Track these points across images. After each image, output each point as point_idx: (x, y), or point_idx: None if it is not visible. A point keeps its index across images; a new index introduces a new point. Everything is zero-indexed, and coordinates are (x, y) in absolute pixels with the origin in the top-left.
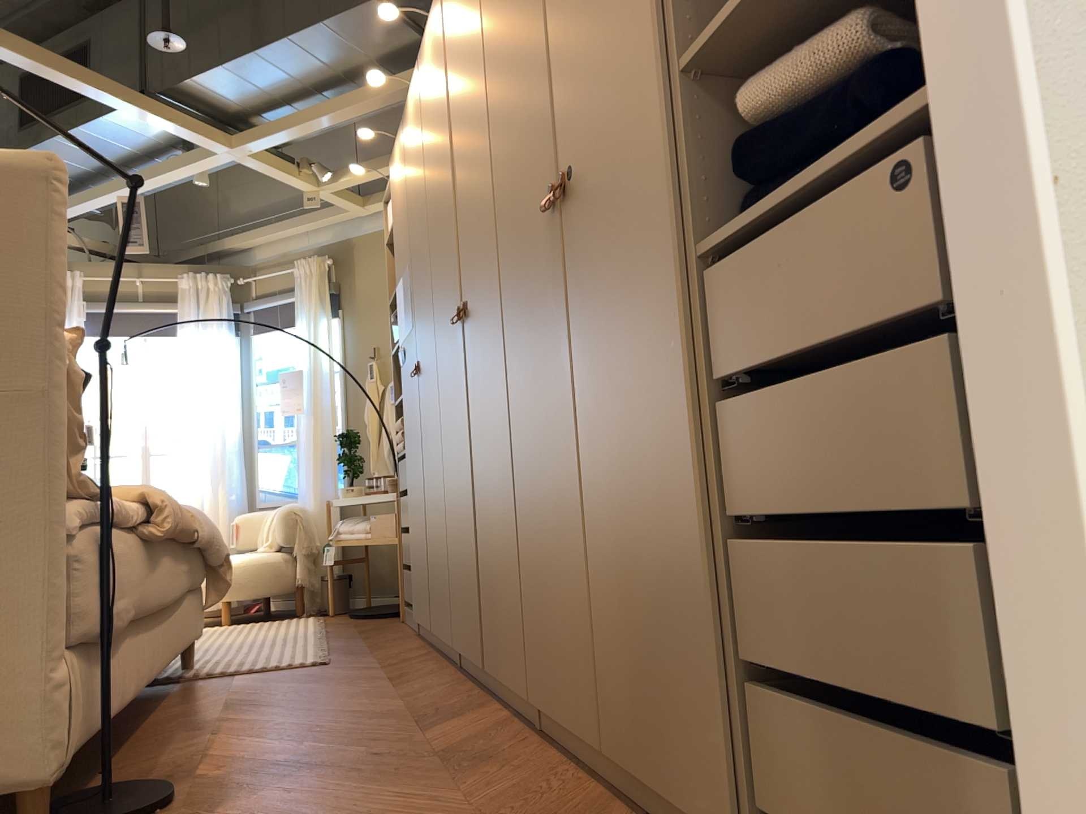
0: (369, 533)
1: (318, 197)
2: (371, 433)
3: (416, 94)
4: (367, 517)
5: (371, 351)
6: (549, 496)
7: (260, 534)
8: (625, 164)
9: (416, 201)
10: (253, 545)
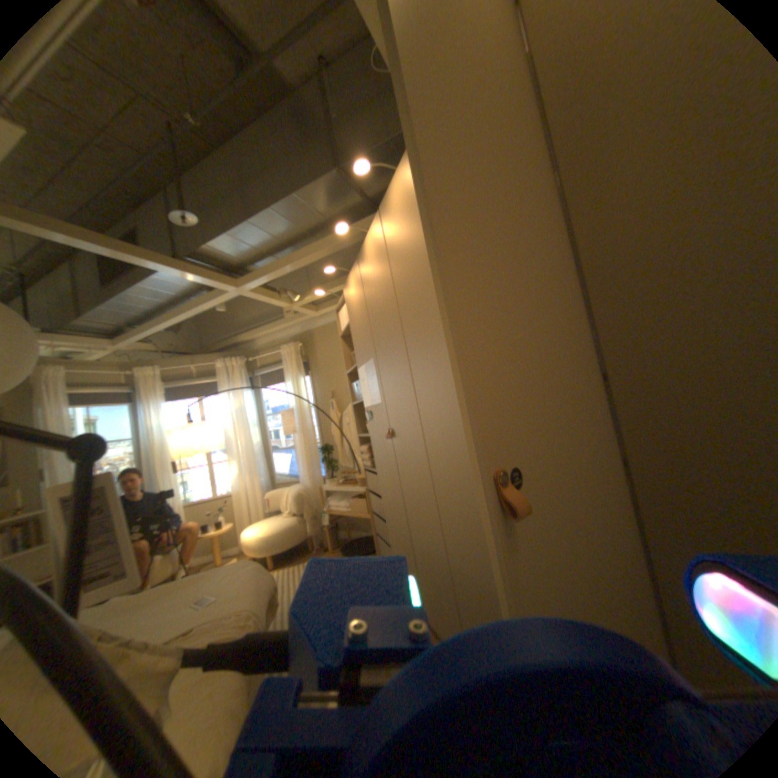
0: (348, 507)
1: (290, 309)
2: (336, 440)
3: (373, 237)
4: (342, 493)
5: (329, 393)
6: None
7: (279, 502)
8: None
9: (379, 317)
10: (276, 509)
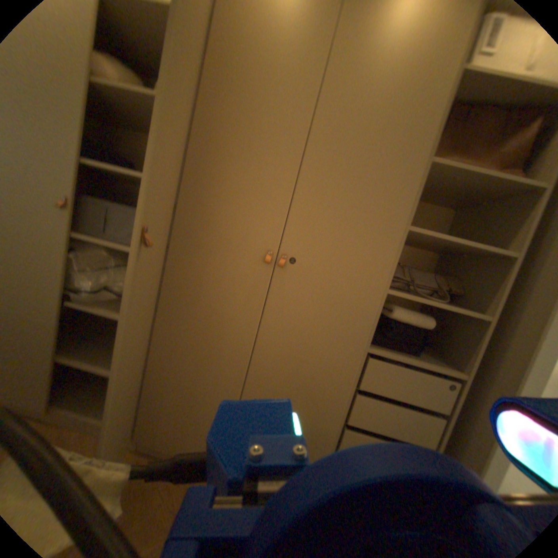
0: None
1: None
2: None
3: None
4: None
5: None
6: (189, 367)
7: None
8: (332, 290)
9: None
10: None
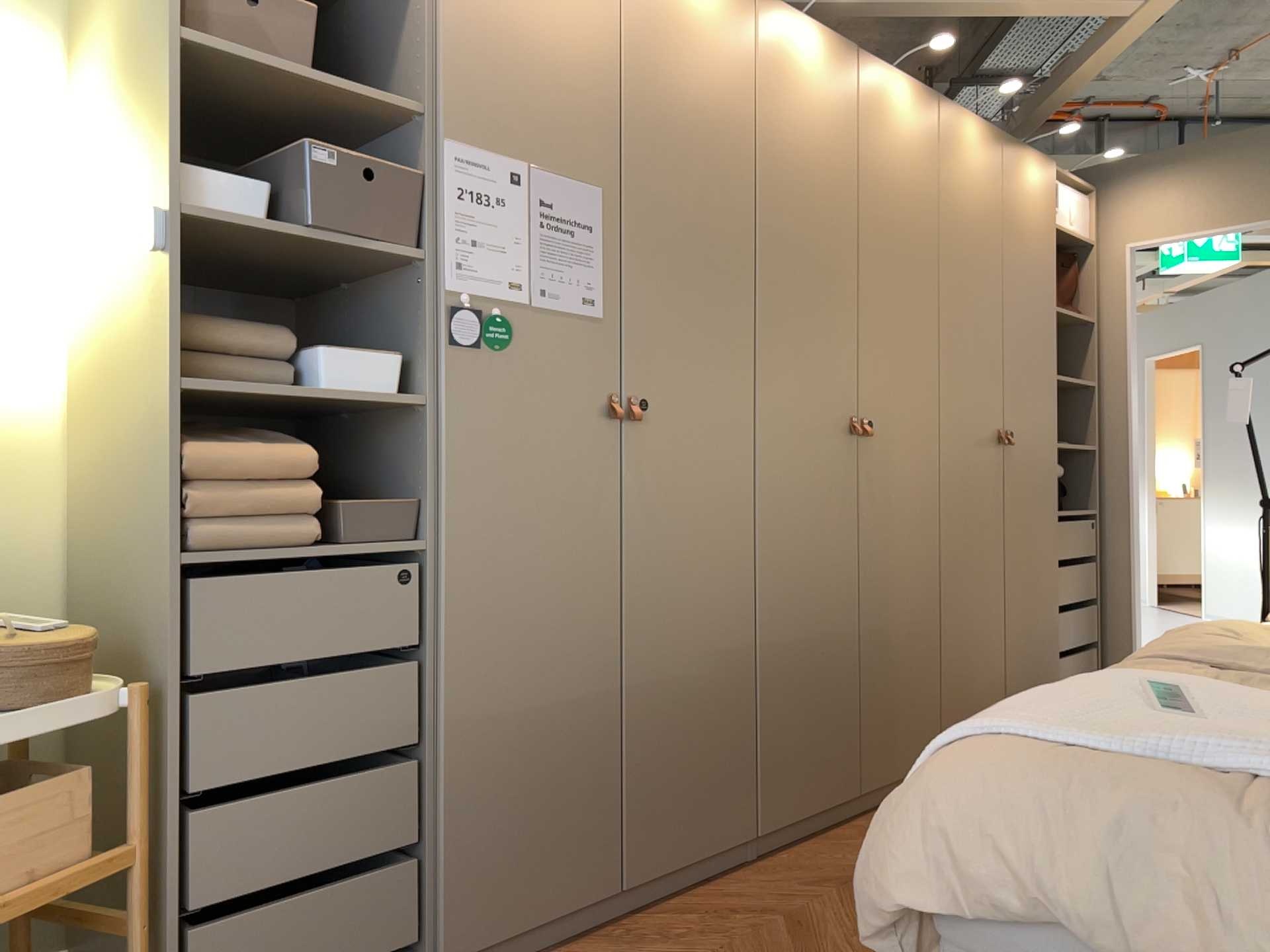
0: None
1: None
2: None
3: (726, 3)
4: None
5: None
6: (972, 606)
7: None
8: (1036, 456)
9: (687, 141)
10: None
